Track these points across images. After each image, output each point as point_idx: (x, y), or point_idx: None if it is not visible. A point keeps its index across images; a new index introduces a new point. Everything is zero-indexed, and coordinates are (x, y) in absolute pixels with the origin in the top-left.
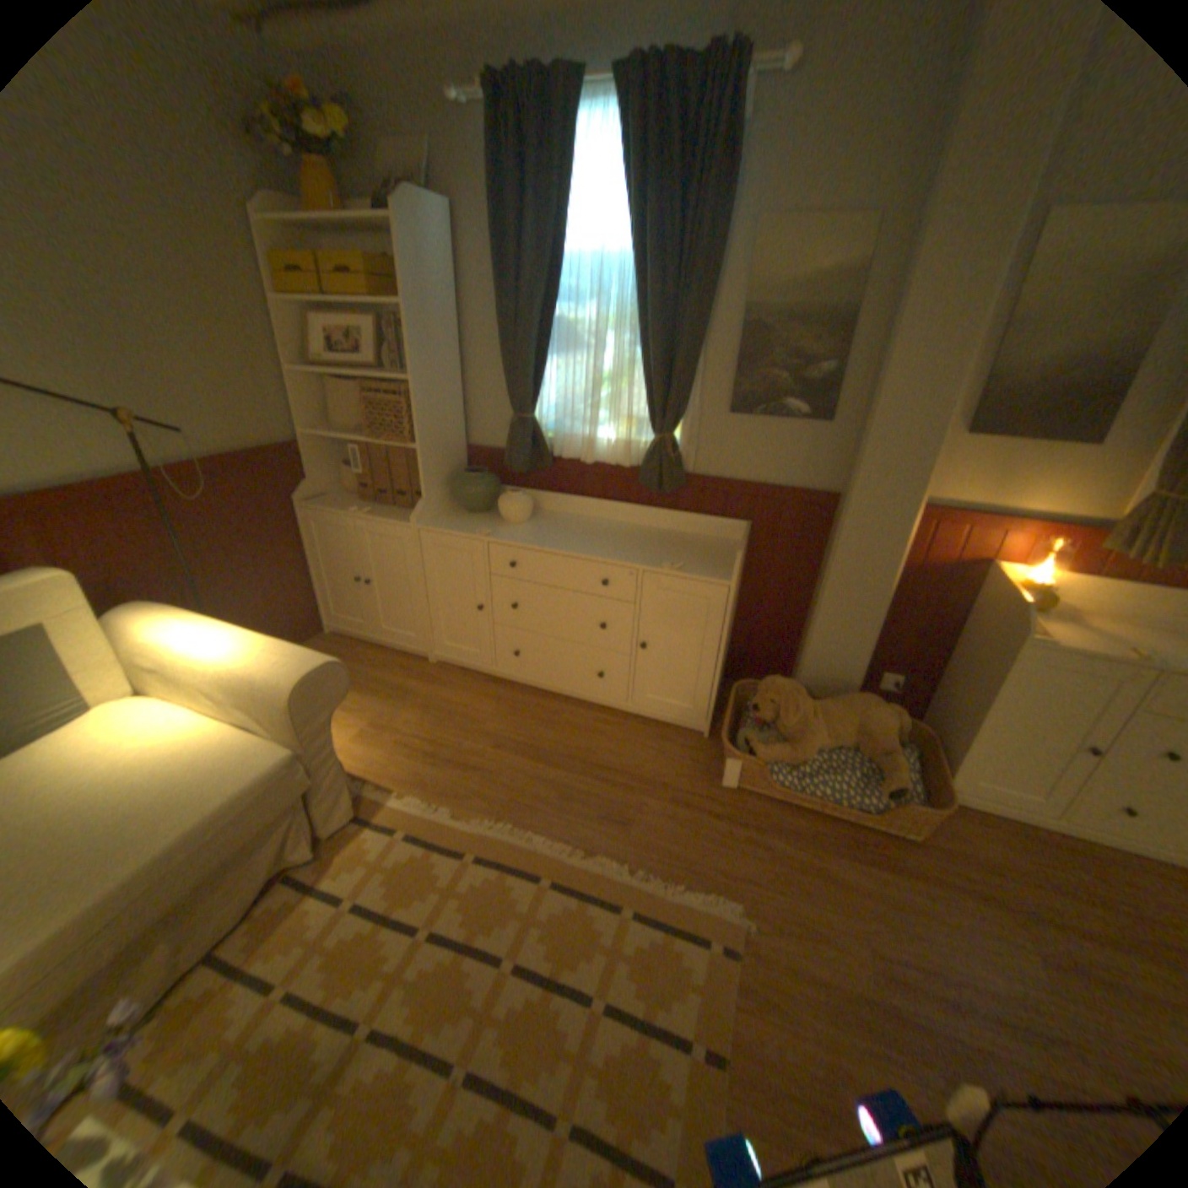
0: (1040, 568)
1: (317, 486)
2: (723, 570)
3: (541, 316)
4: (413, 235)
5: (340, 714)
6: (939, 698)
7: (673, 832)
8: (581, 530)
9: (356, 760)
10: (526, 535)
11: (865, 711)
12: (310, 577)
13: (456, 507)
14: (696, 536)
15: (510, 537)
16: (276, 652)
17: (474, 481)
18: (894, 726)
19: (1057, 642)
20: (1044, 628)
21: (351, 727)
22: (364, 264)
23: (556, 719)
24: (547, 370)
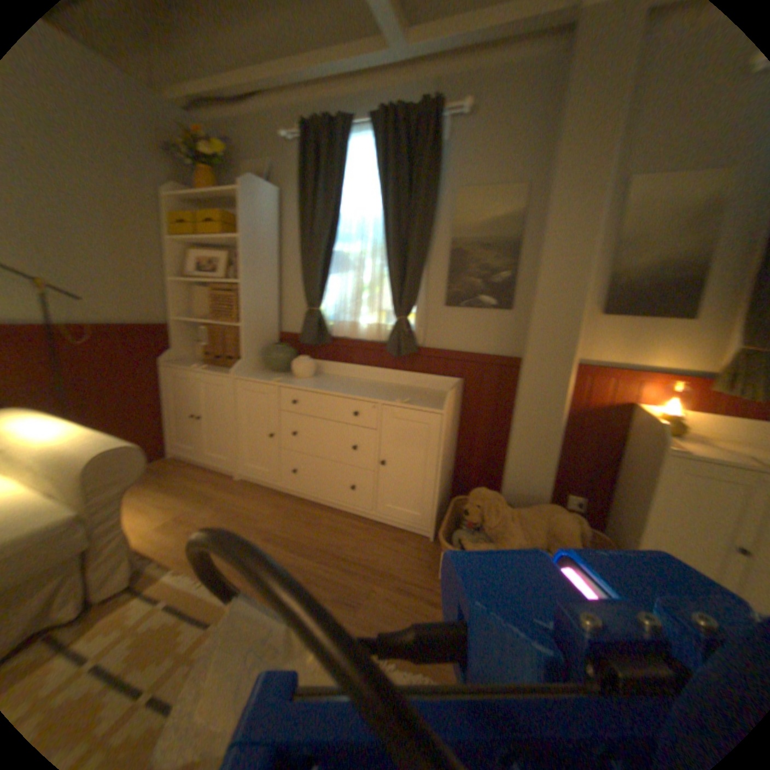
0: (672, 406)
1: (176, 354)
2: (439, 405)
3: (325, 247)
4: (249, 200)
5: (153, 512)
6: (614, 514)
7: (394, 616)
8: (345, 383)
9: (150, 546)
10: (306, 383)
11: (552, 517)
12: (160, 416)
13: (265, 369)
14: (426, 389)
15: (294, 383)
16: (89, 439)
17: (276, 350)
18: (576, 530)
19: (692, 452)
20: (681, 444)
21: (157, 521)
22: (219, 216)
23: (316, 523)
24: (328, 280)
